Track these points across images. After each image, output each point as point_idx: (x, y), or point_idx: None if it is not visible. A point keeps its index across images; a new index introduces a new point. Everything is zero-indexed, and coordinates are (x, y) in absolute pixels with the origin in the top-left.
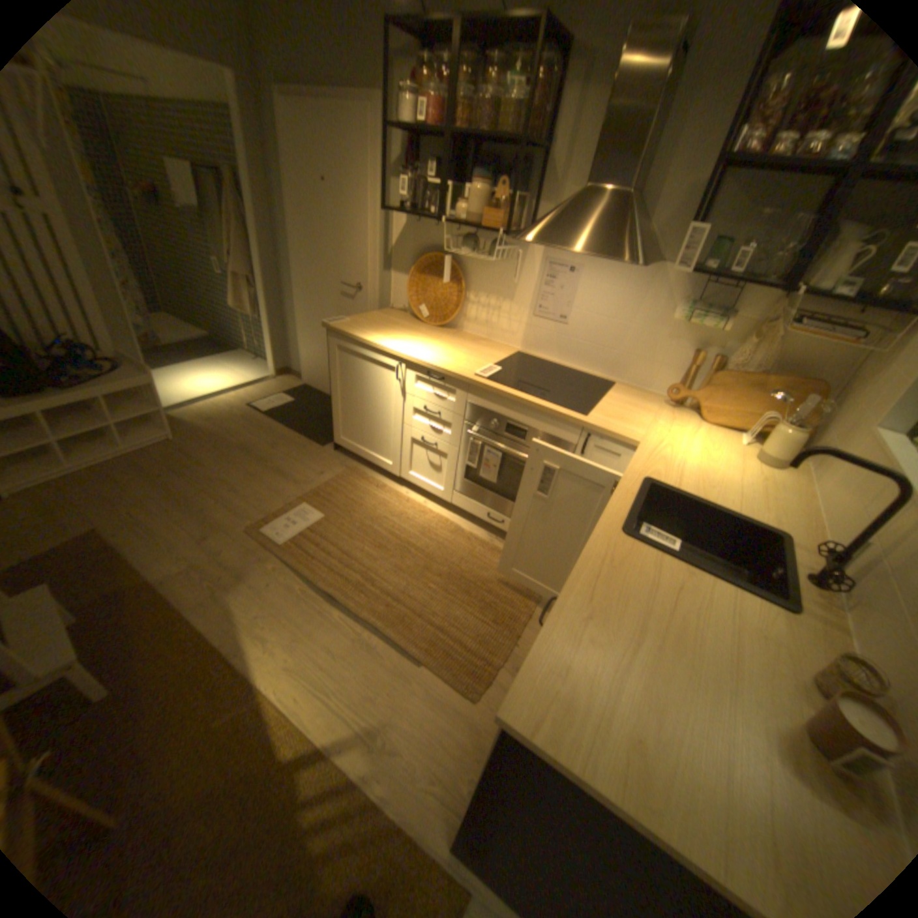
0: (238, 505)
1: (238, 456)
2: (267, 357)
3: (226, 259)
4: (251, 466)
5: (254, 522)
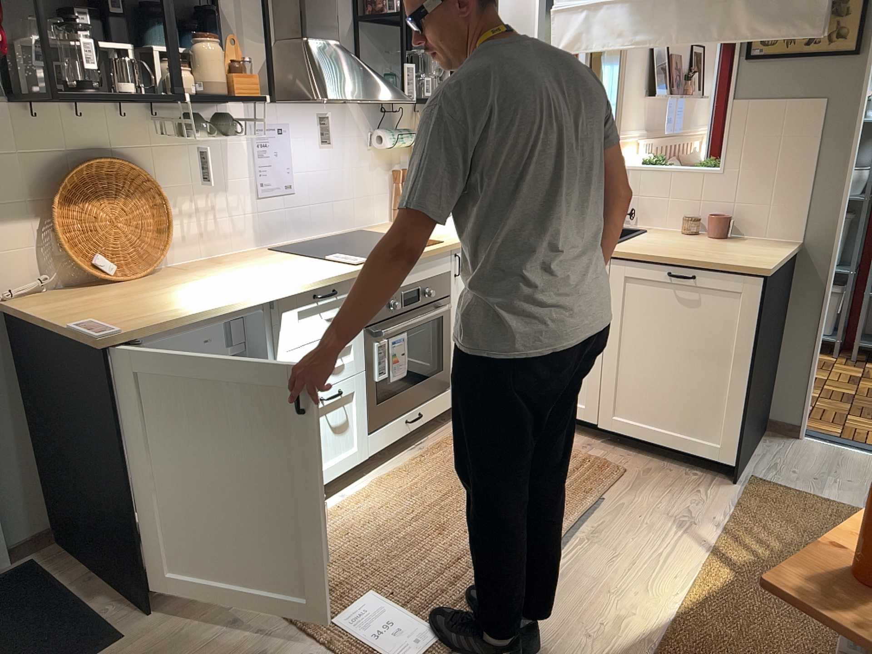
0: None
1: None
2: None
3: None
4: None
5: None
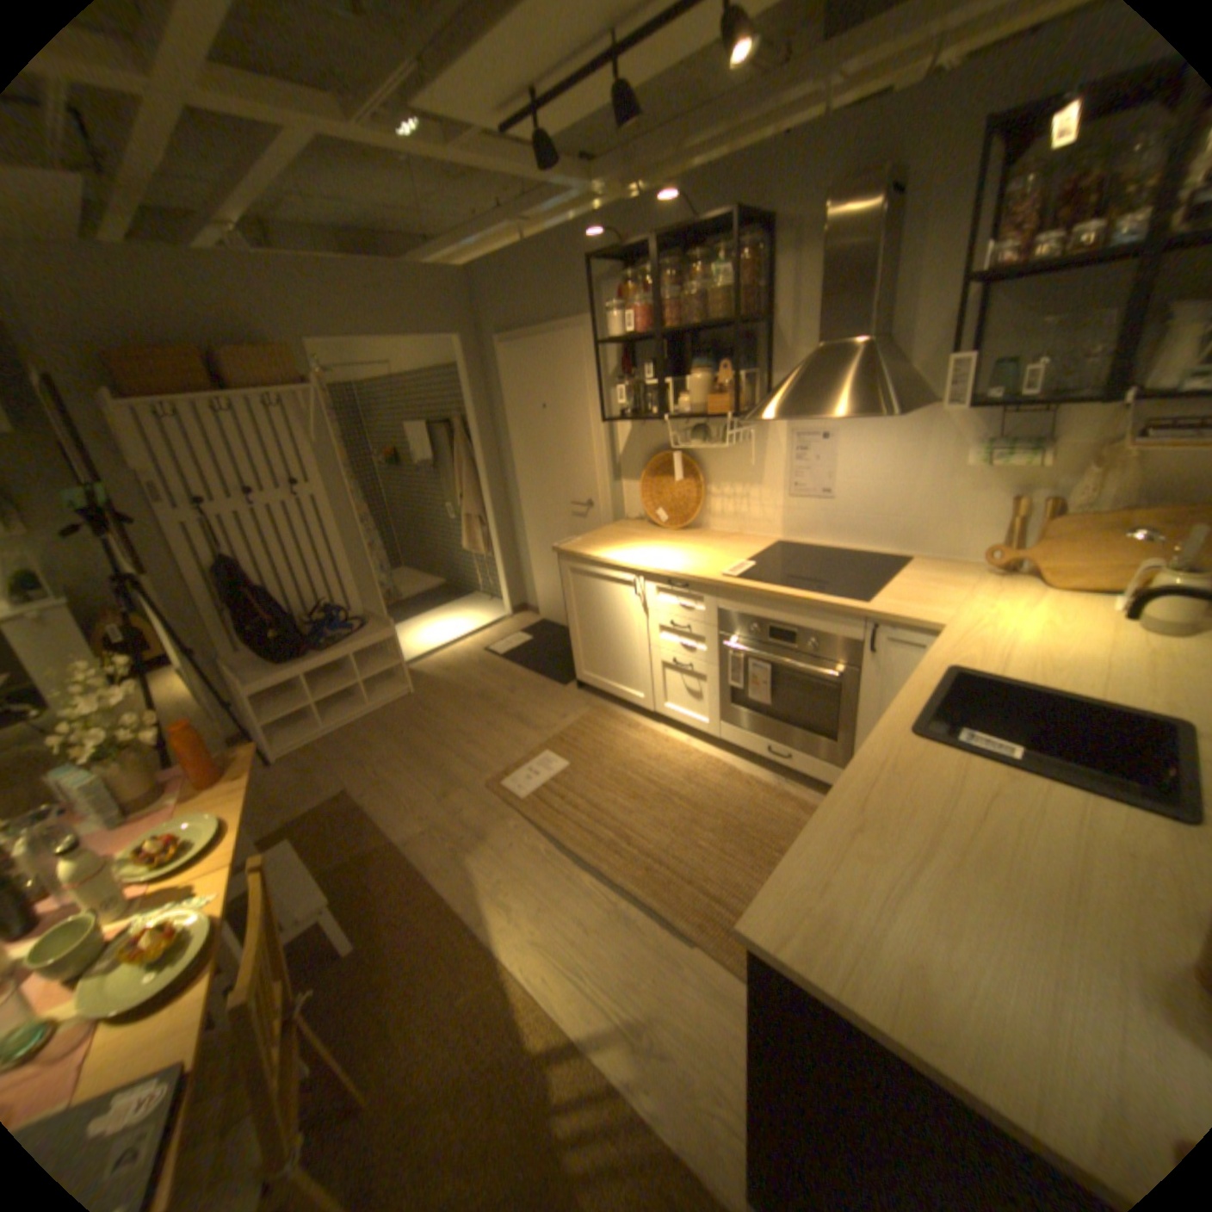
0: (477, 758)
1: (475, 705)
2: (502, 594)
3: (458, 502)
4: (489, 714)
5: (494, 775)
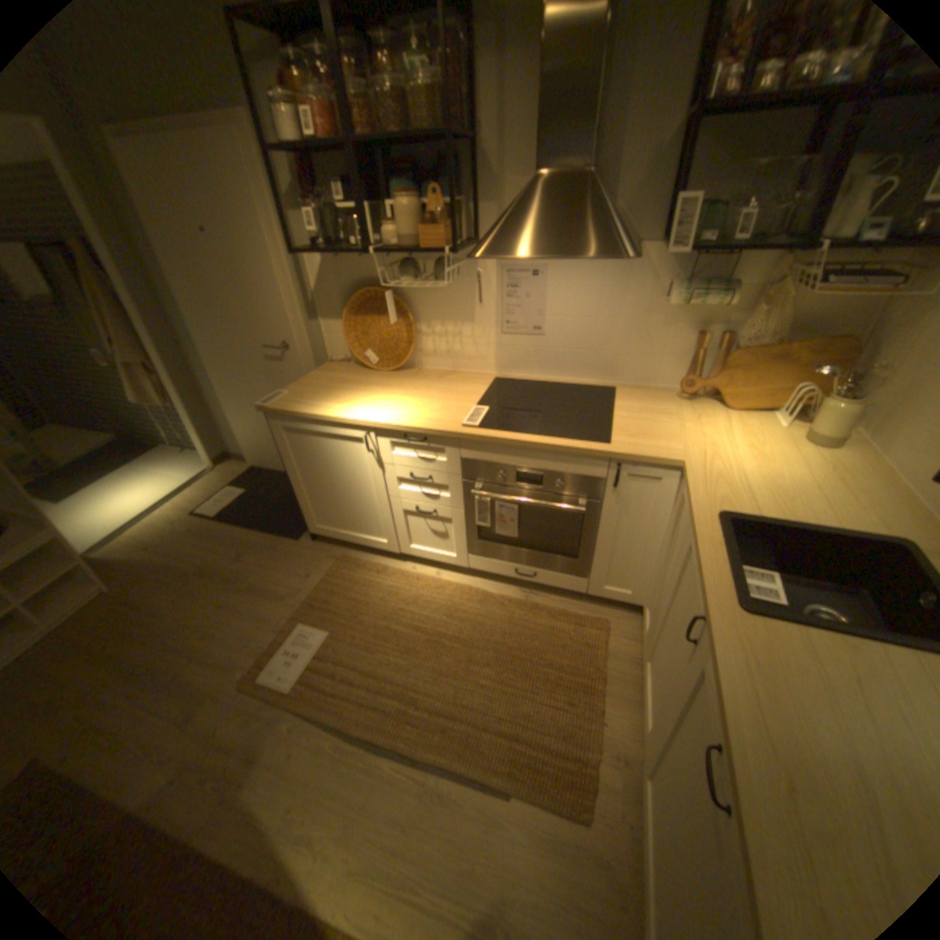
0: (215, 657)
1: (195, 588)
2: (193, 448)
3: (104, 349)
4: (216, 597)
5: (243, 674)
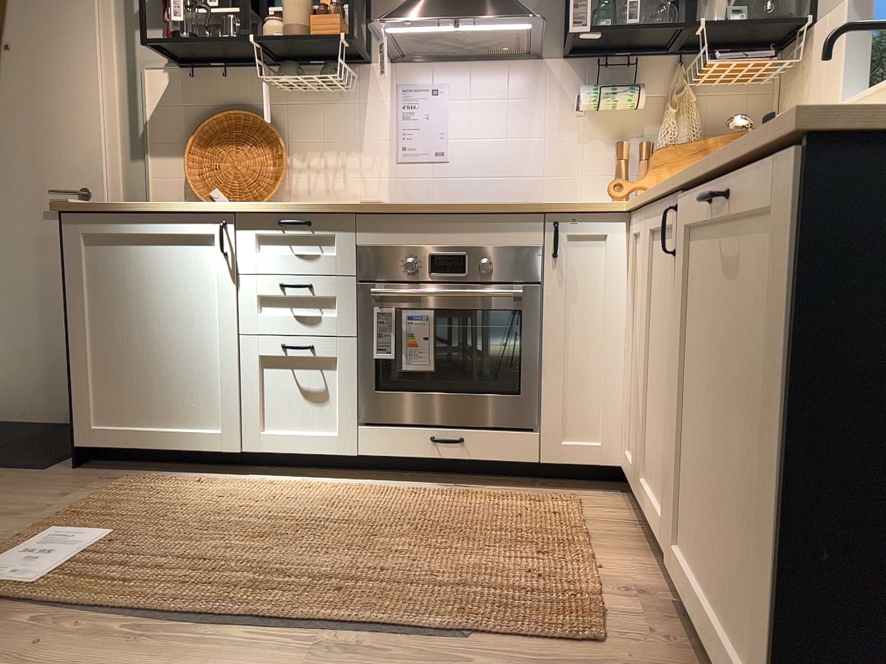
0: None
1: None
2: None
3: None
4: None
5: None
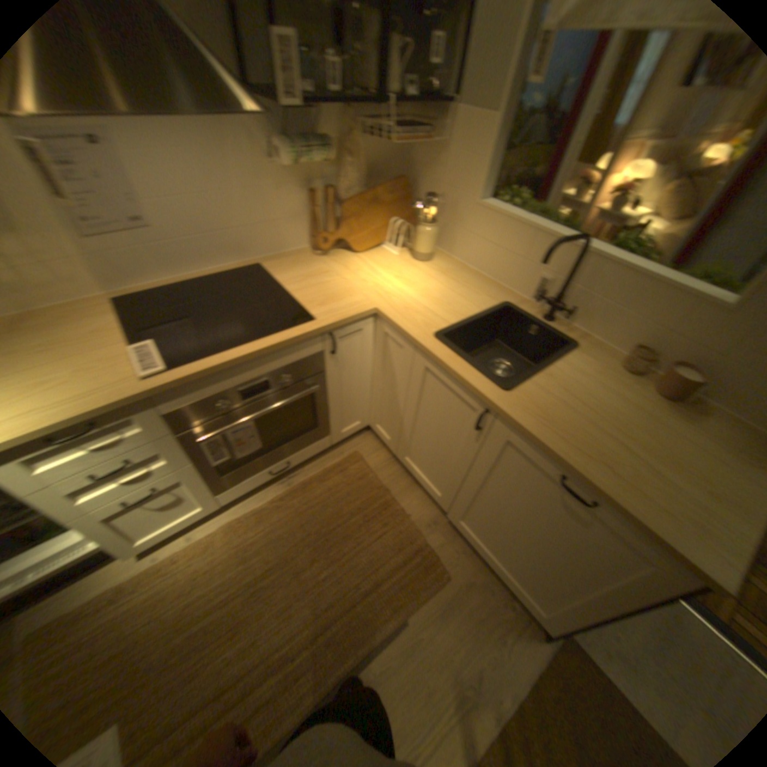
0: None
1: None
2: None
3: None
4: None
5: None
